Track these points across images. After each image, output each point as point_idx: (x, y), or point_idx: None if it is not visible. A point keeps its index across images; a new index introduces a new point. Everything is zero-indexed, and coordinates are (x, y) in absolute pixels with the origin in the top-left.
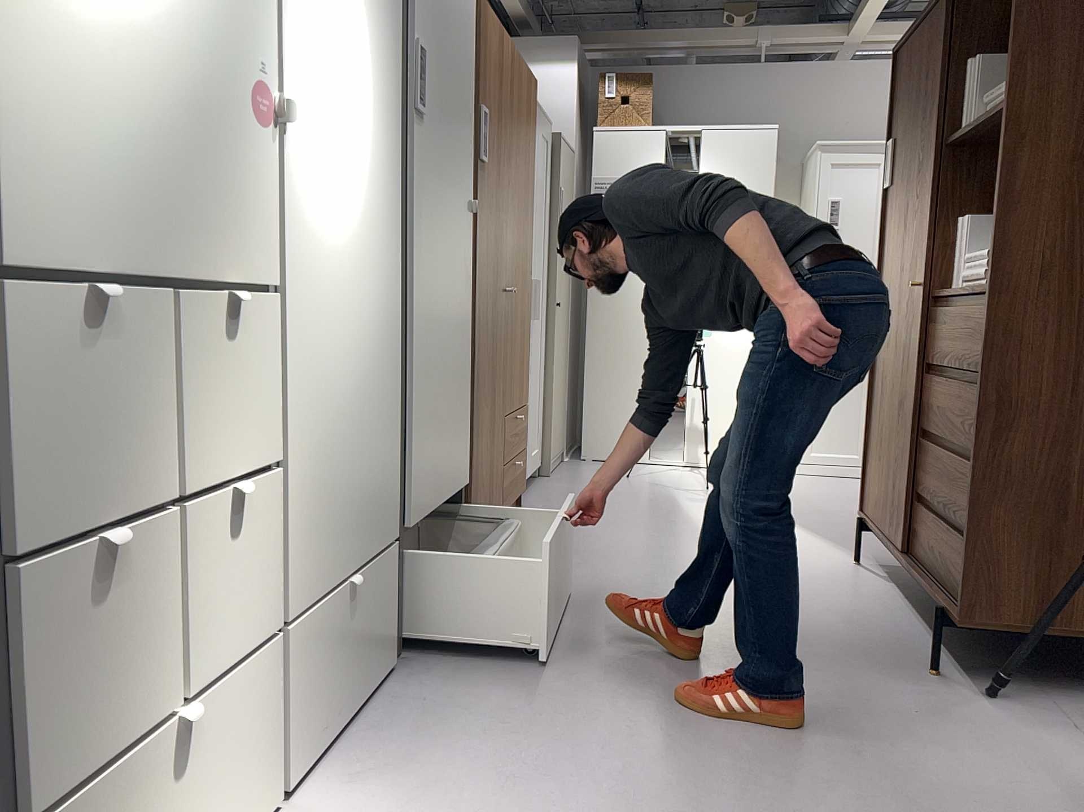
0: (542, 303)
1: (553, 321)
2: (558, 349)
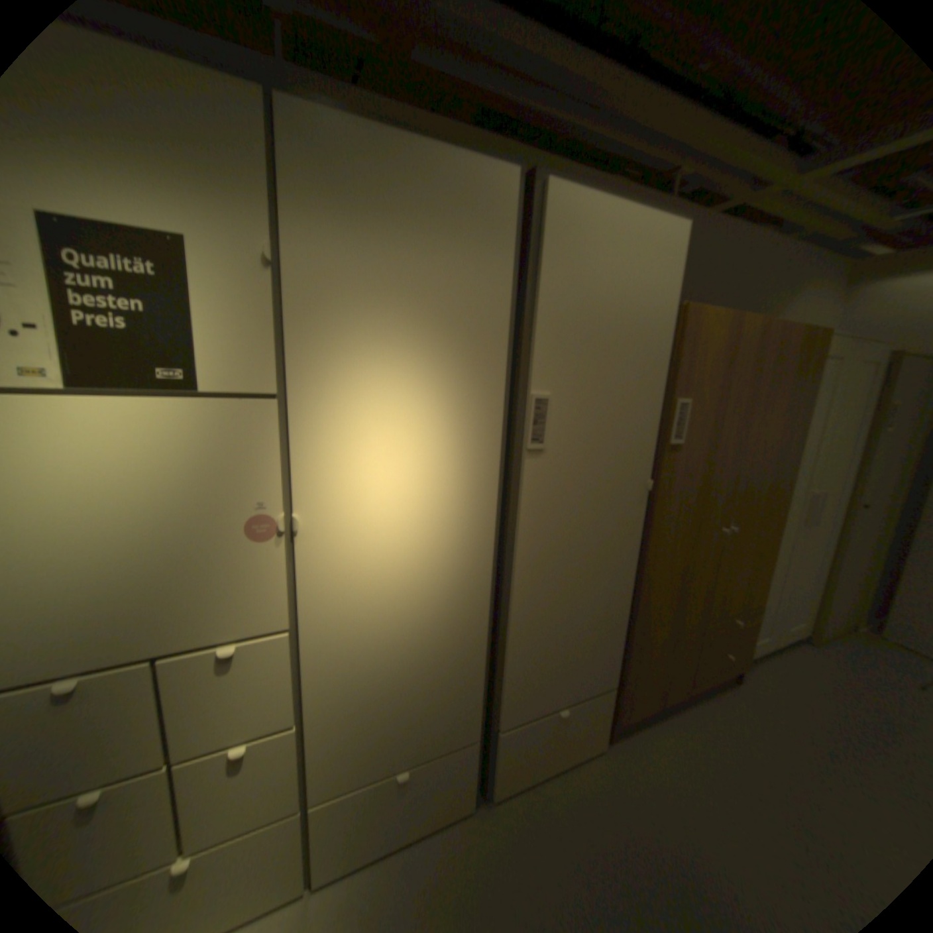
0: (840, 507)
1: (854, 524)
2: (861, 545)
